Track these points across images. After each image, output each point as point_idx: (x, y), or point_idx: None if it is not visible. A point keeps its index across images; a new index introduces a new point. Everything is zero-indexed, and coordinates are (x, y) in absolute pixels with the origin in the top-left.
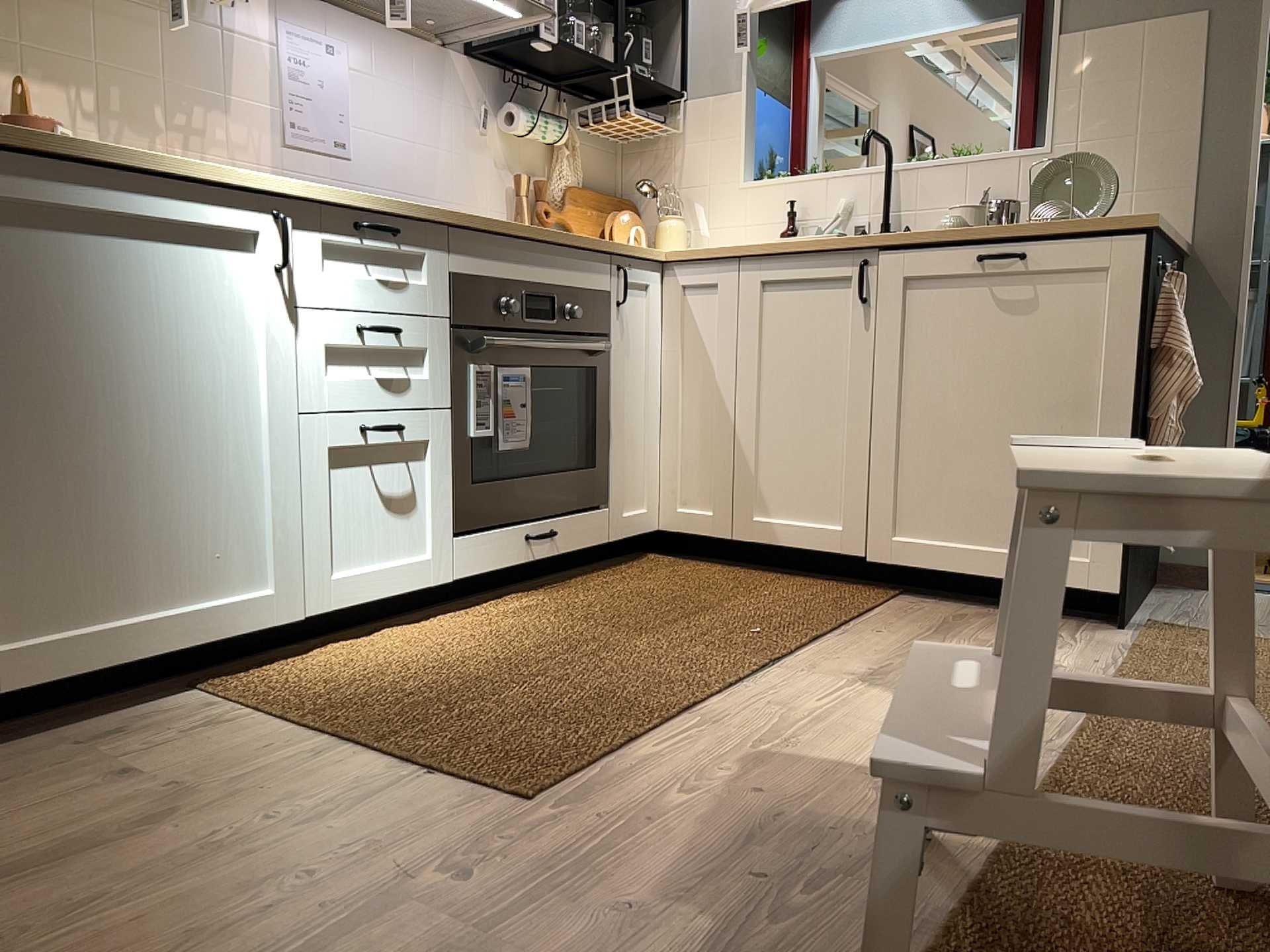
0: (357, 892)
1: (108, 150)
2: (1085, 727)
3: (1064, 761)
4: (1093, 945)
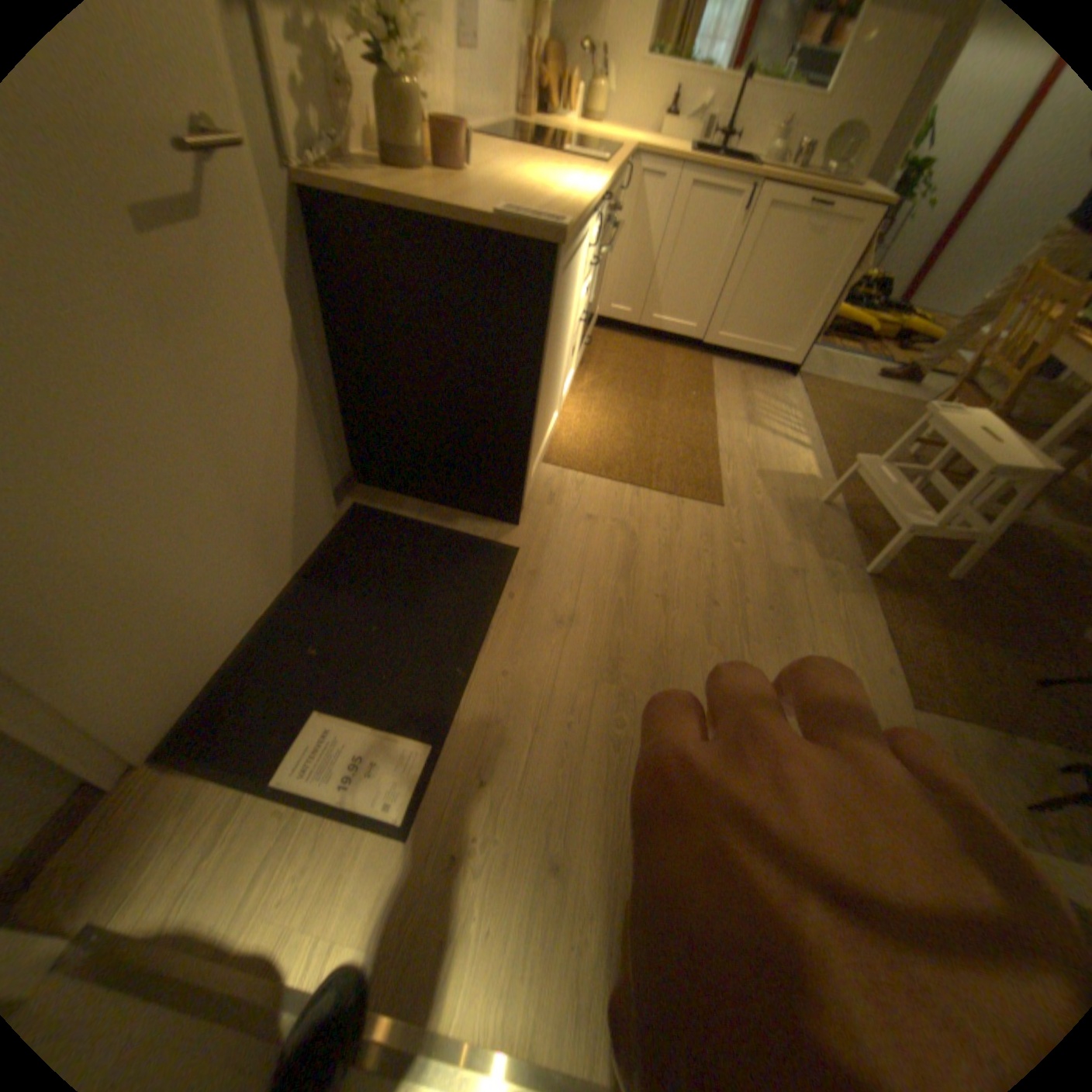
0: (723, 551)
1: (583, 203)
2: (824, 440)
3: (832, 459)
4: (882, 530)
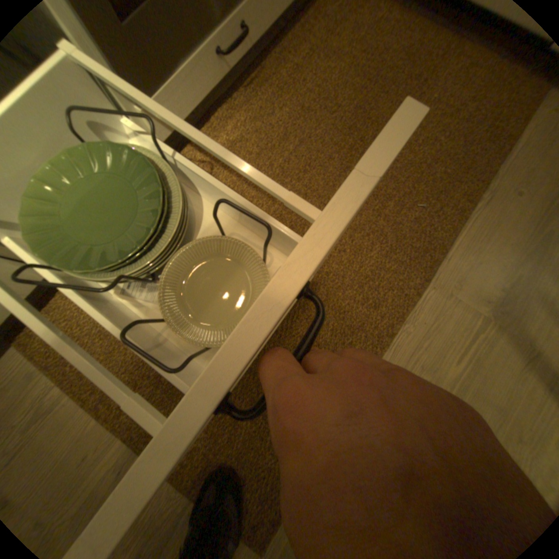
0: None
1: None
2: None
3: None
4: None
